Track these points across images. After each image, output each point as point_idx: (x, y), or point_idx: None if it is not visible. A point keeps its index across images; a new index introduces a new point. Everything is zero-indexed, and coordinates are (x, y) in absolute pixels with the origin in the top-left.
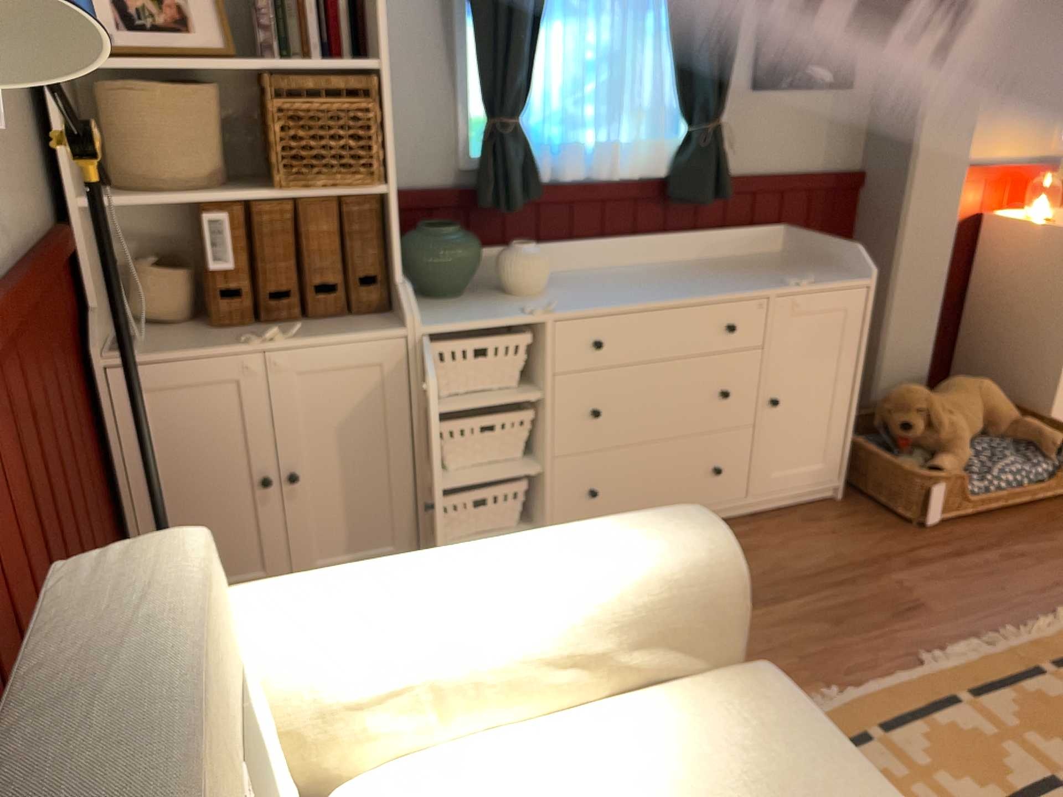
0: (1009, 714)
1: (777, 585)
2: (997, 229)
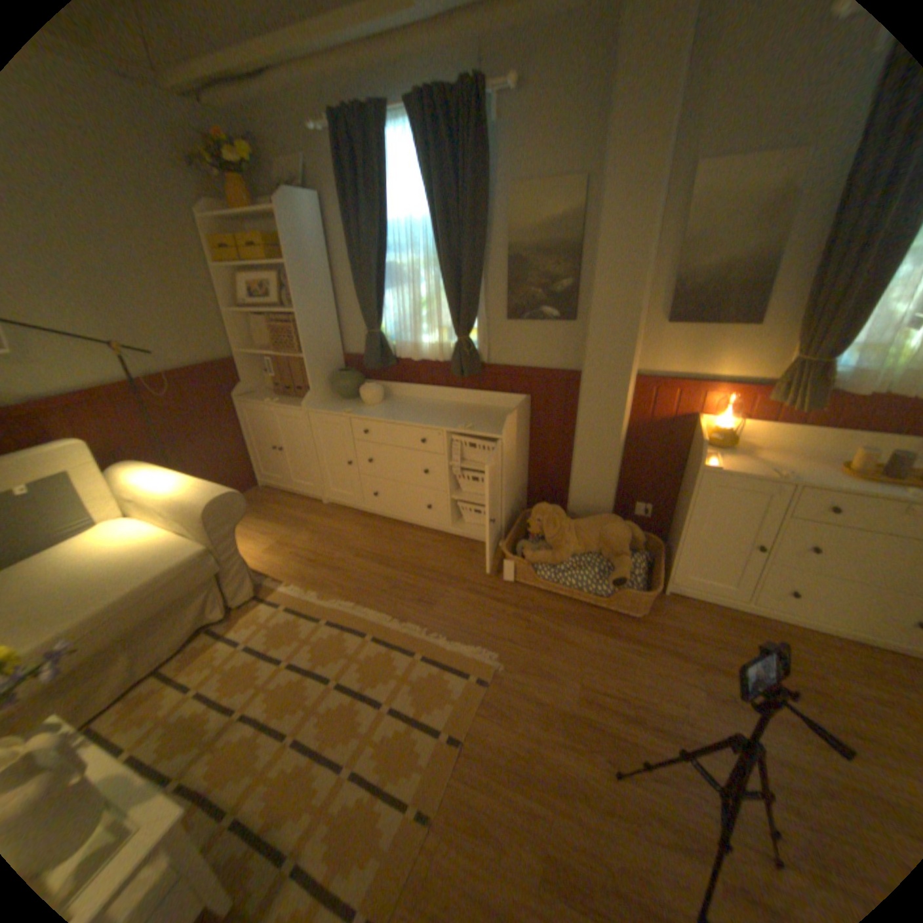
0: (367, 655)
1: (404, 564)
2: (697, 429)
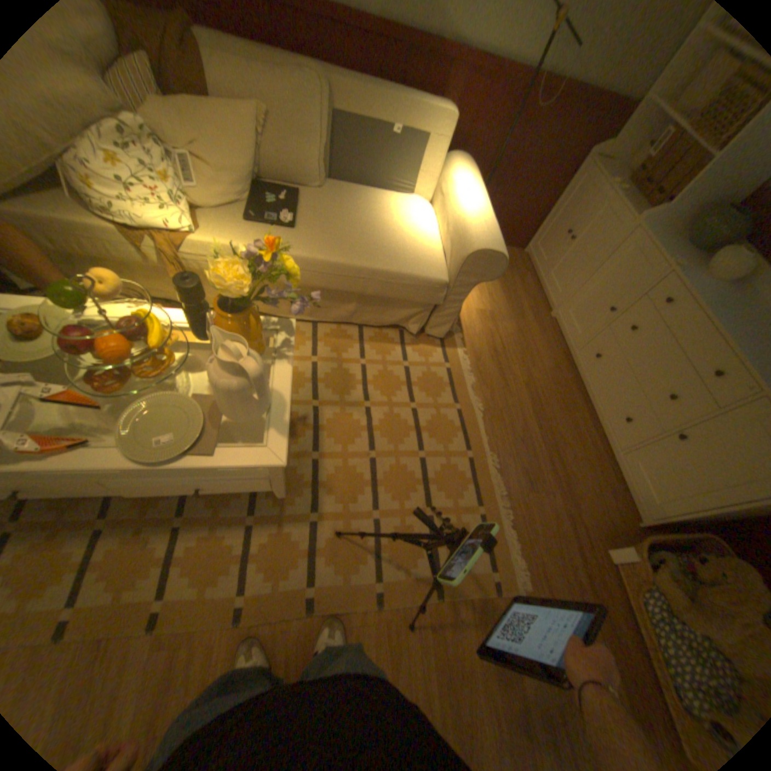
0: (458, 466)
1: (551, 435)
2: None
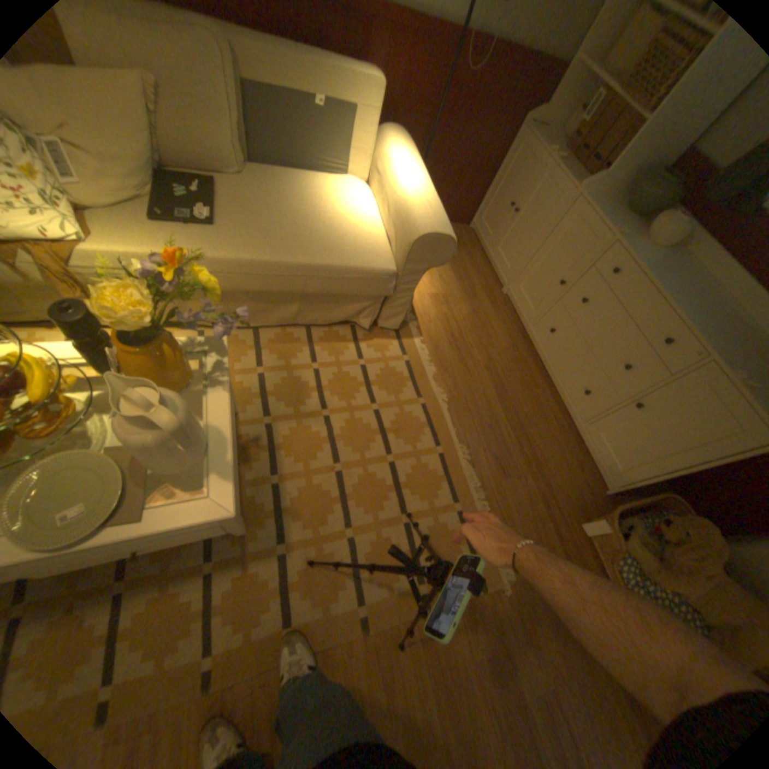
0: (429, 464)
1: (516, 417)
2: None
